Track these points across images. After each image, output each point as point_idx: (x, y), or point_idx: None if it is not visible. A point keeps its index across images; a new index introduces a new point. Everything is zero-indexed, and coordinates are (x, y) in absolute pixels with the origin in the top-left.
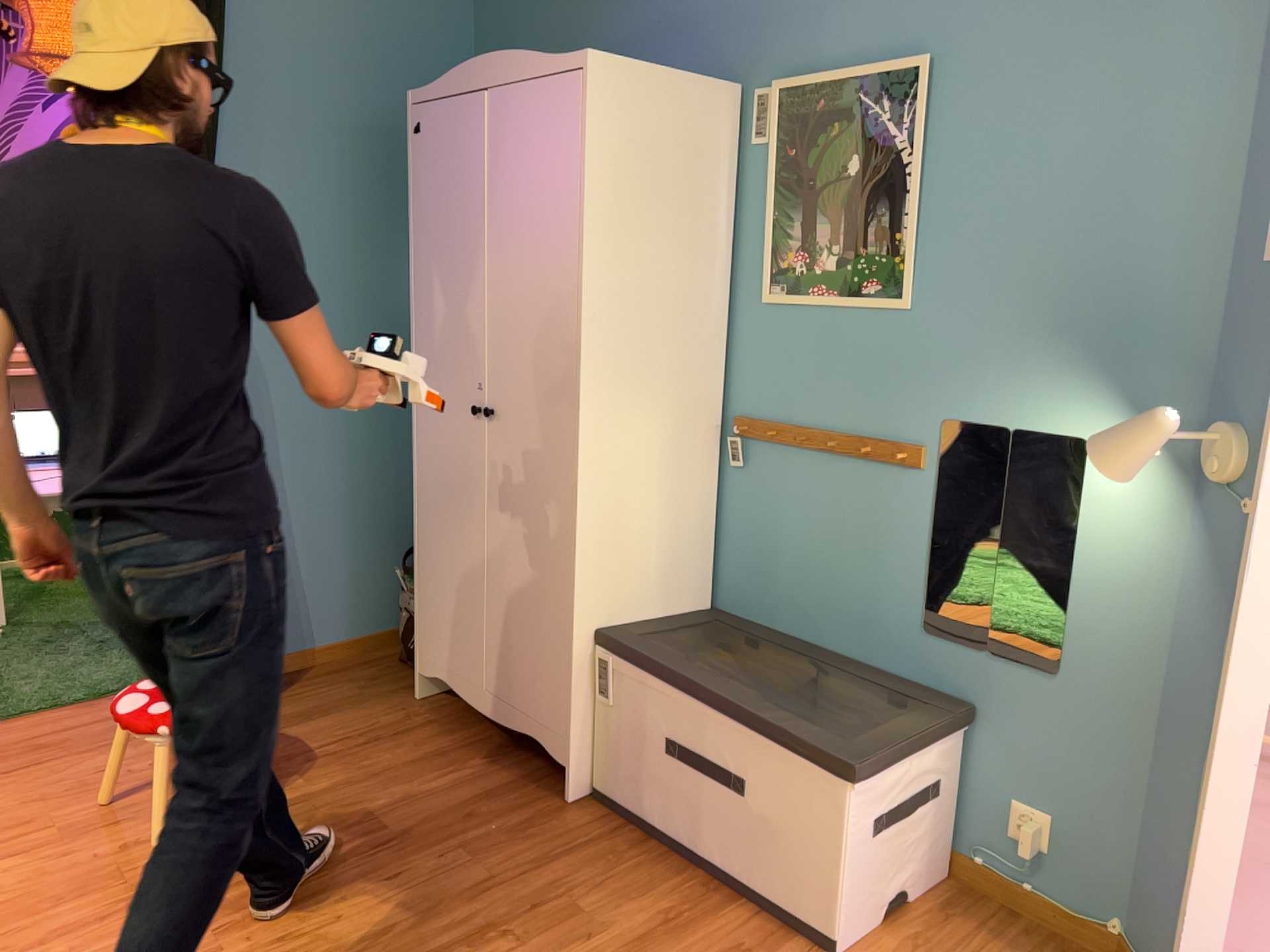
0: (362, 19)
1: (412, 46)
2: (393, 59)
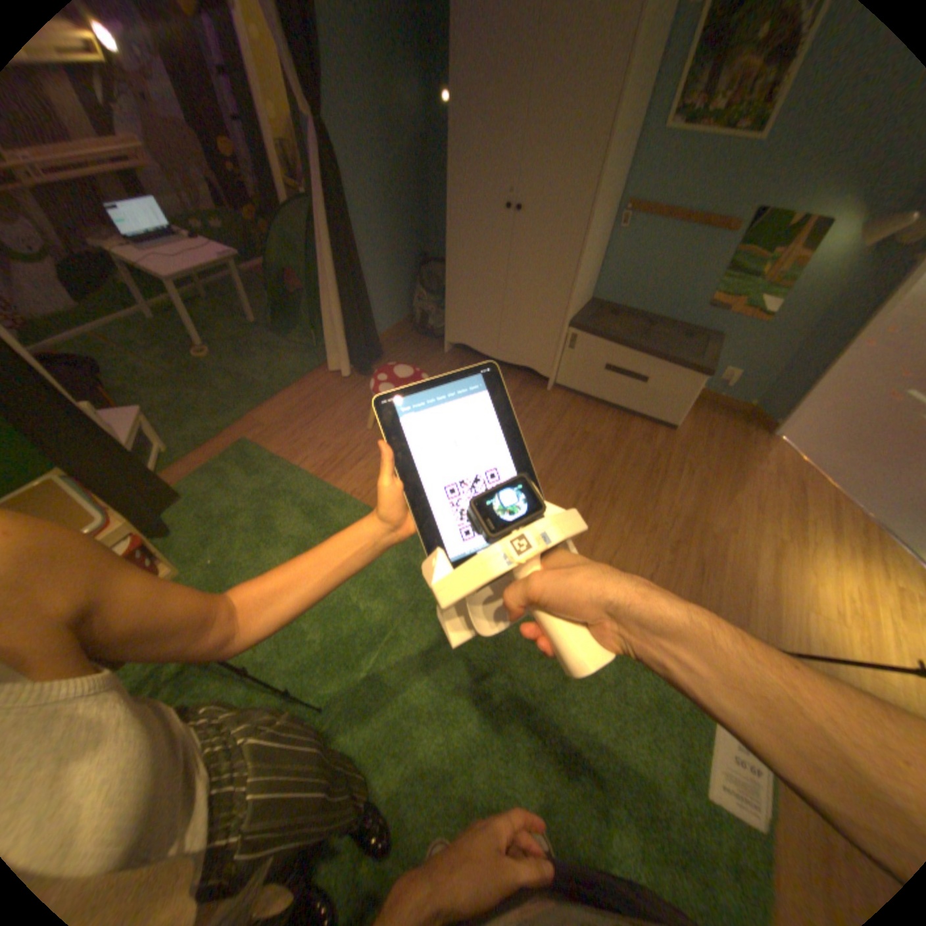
0: None
1: None
2: None
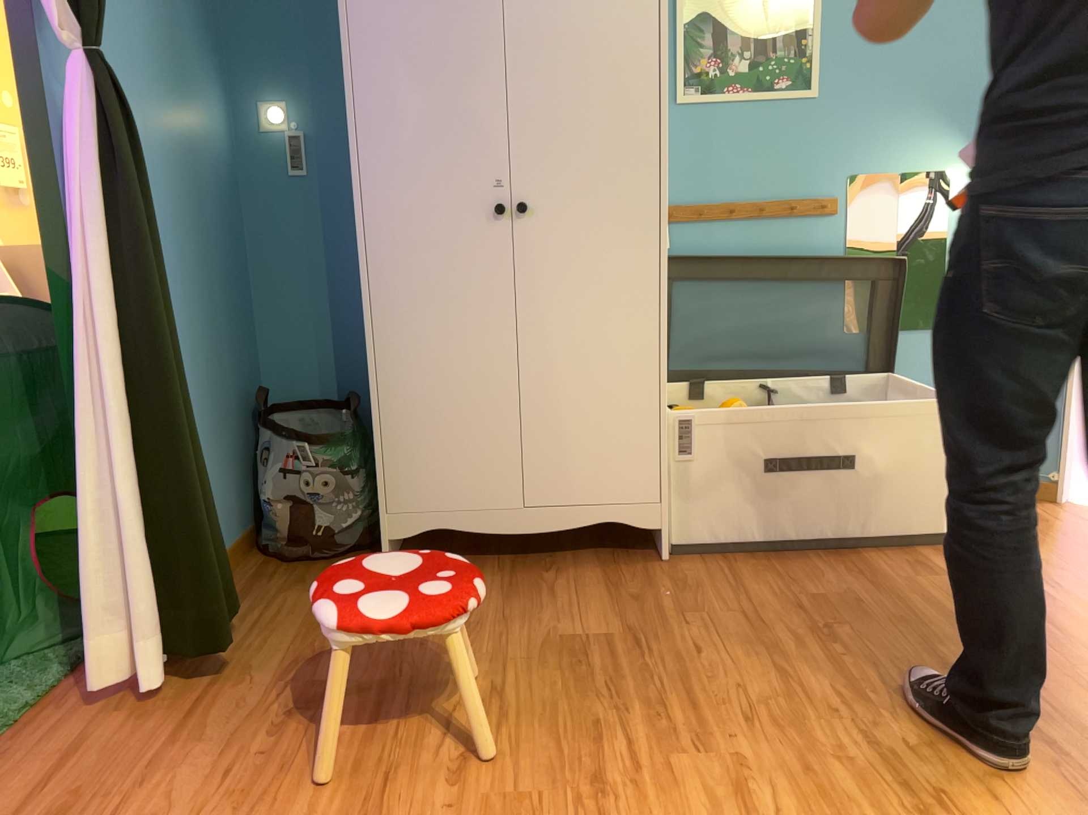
0: None
1: None
2: None
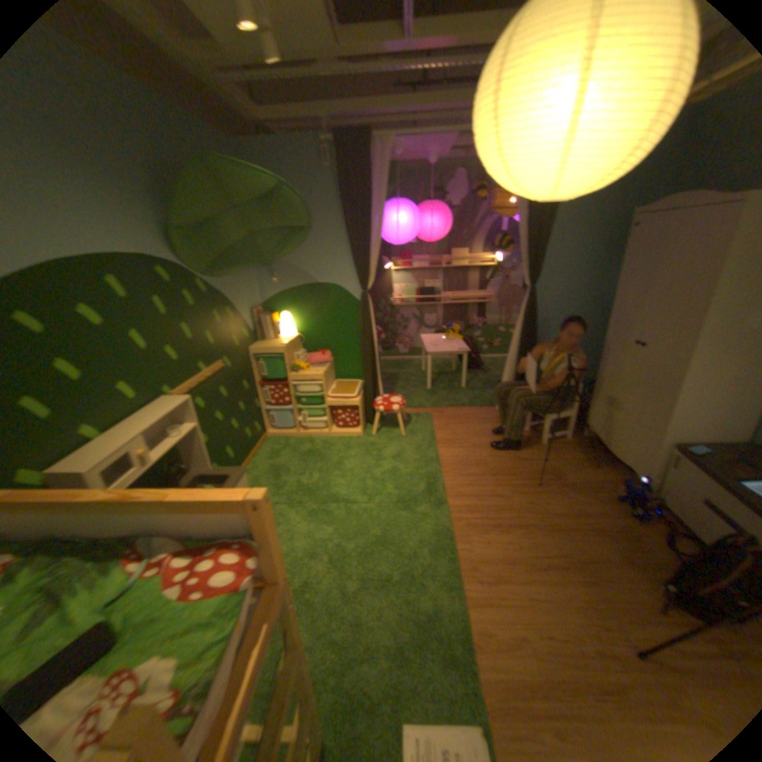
0: None
1: (640, 179)
2: (629, 187)
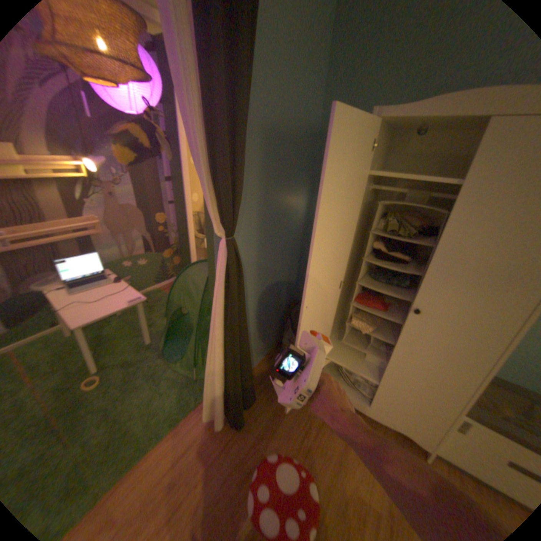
0: (296, 44)
1: (310, 67)
2: (303, 75)
